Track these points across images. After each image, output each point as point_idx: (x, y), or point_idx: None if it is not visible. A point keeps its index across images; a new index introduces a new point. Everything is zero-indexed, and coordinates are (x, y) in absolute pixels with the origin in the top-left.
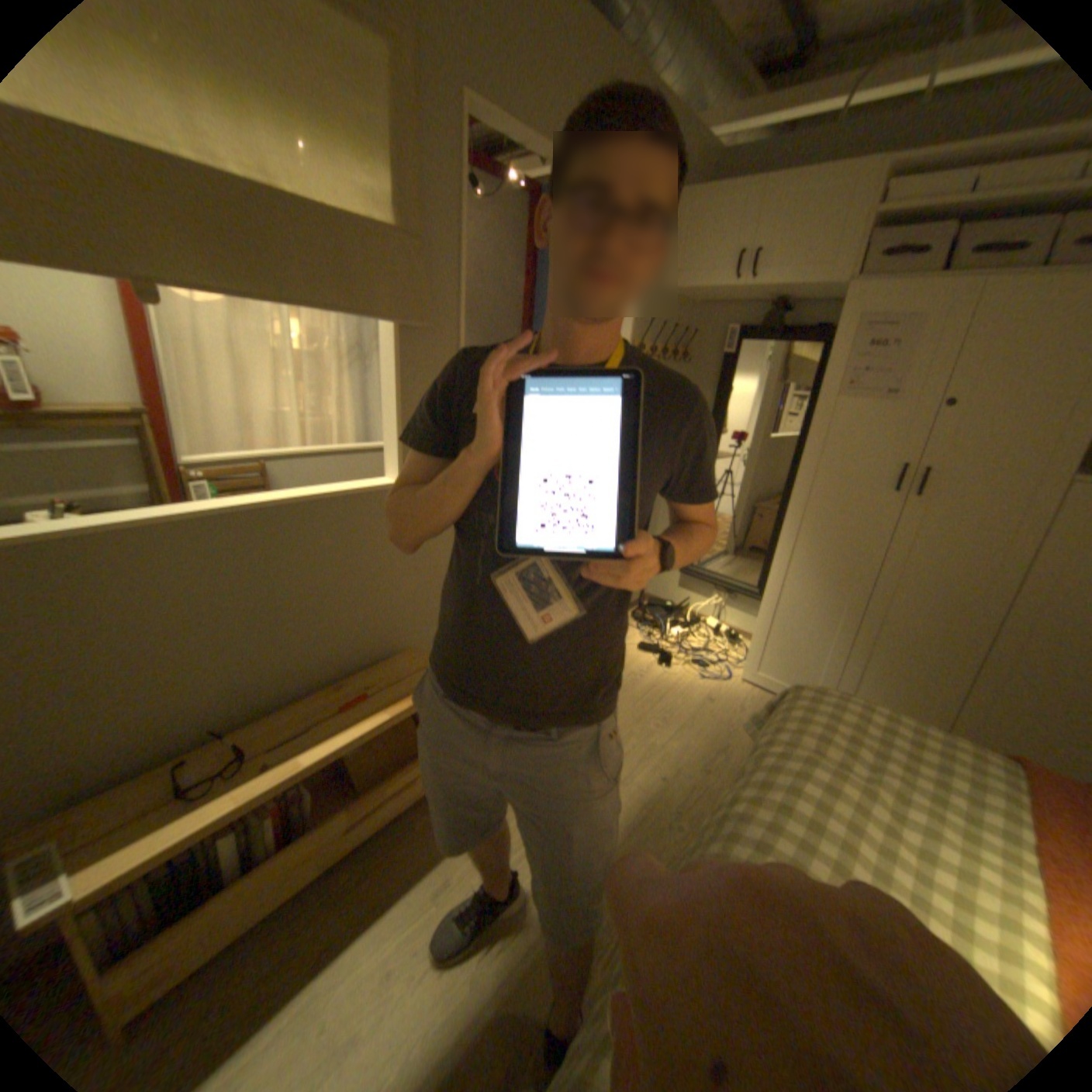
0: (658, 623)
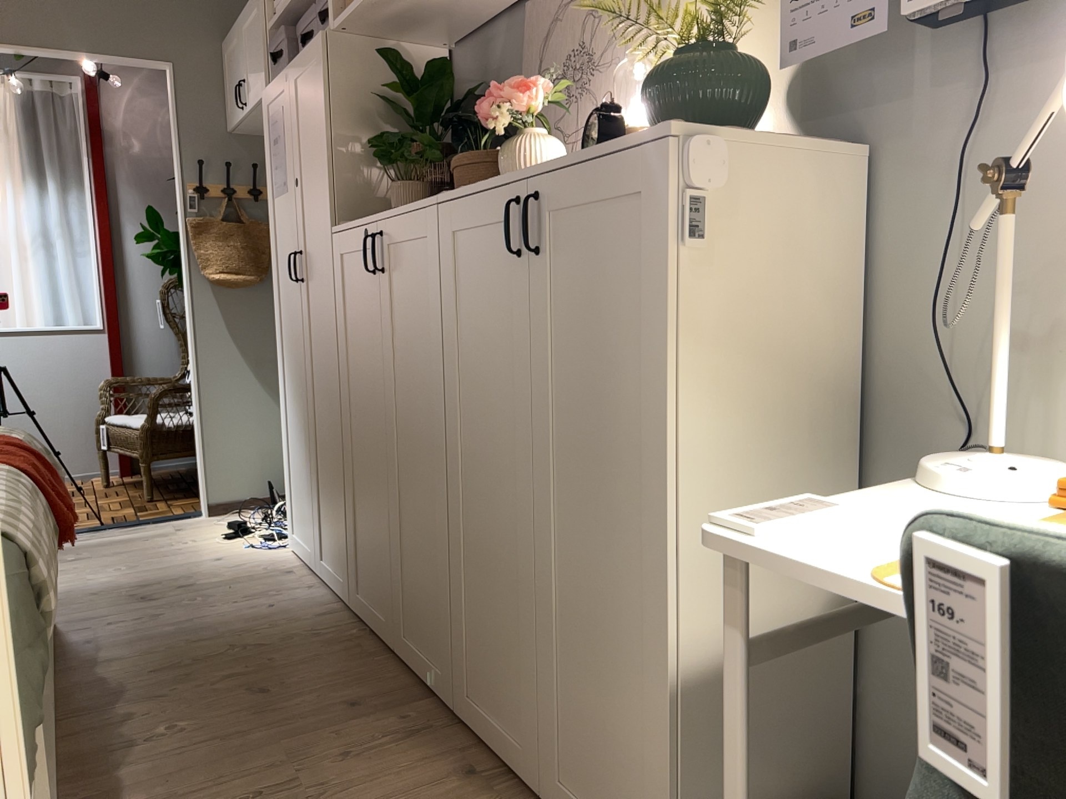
0: (277, 504)
